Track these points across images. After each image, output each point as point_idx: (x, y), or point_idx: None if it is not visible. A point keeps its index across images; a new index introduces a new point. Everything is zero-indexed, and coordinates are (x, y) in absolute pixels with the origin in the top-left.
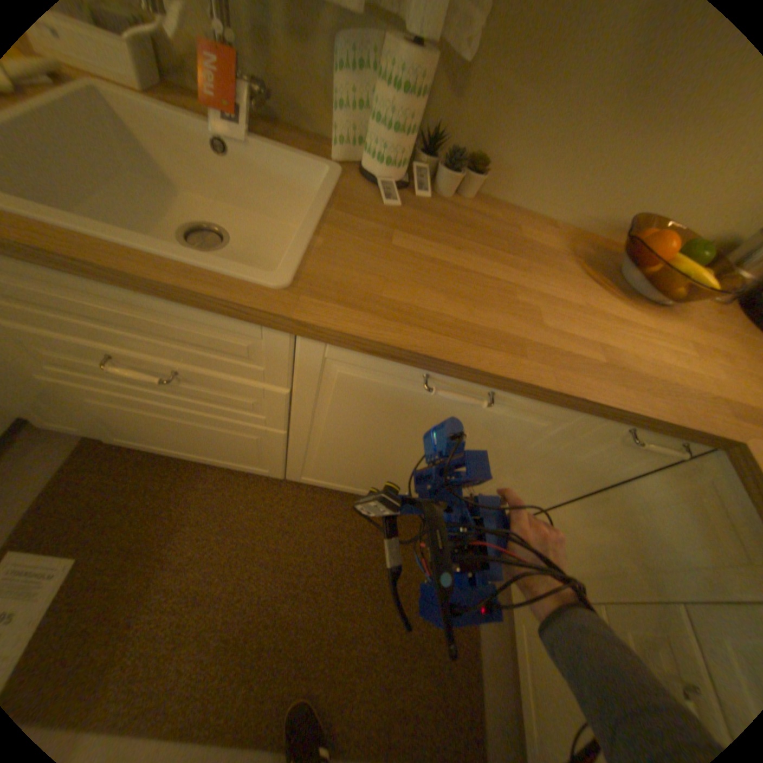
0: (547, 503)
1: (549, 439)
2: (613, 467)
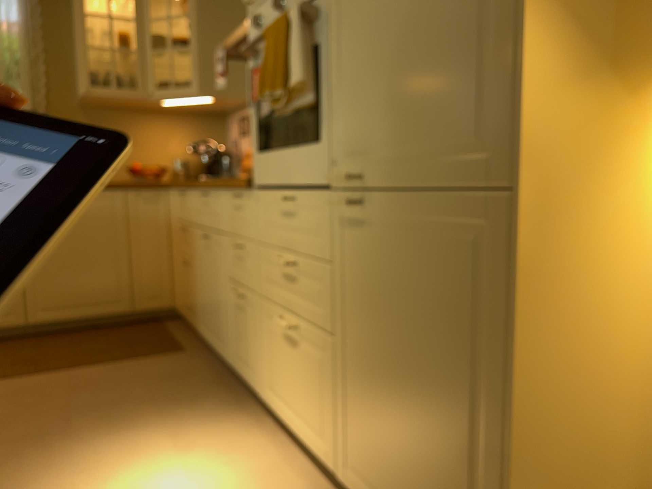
0: (161, 259)
1: (116, 207)
2: (151, 214)
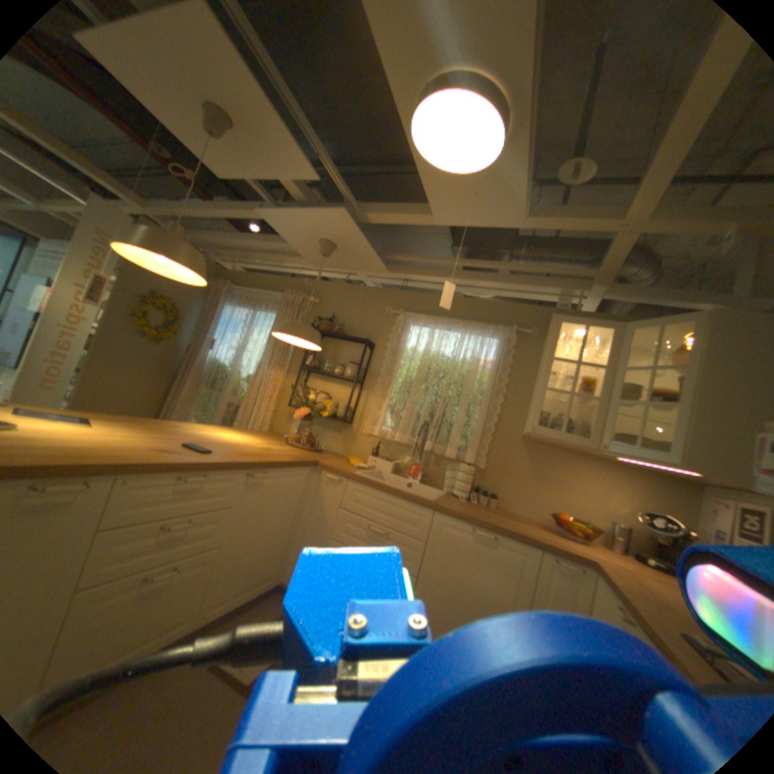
0: None
1: (527, 570)
2: (568, 597)
